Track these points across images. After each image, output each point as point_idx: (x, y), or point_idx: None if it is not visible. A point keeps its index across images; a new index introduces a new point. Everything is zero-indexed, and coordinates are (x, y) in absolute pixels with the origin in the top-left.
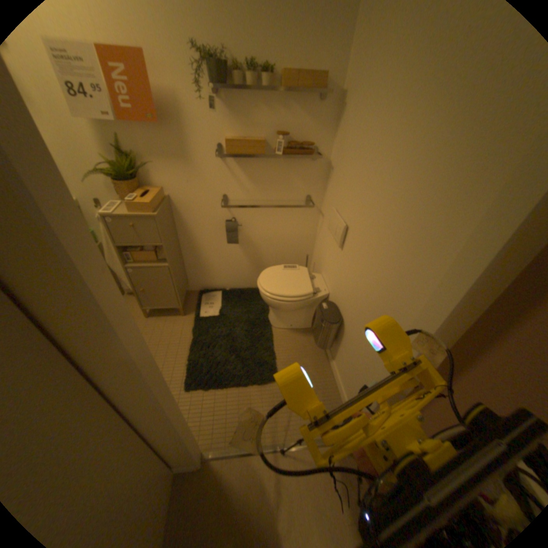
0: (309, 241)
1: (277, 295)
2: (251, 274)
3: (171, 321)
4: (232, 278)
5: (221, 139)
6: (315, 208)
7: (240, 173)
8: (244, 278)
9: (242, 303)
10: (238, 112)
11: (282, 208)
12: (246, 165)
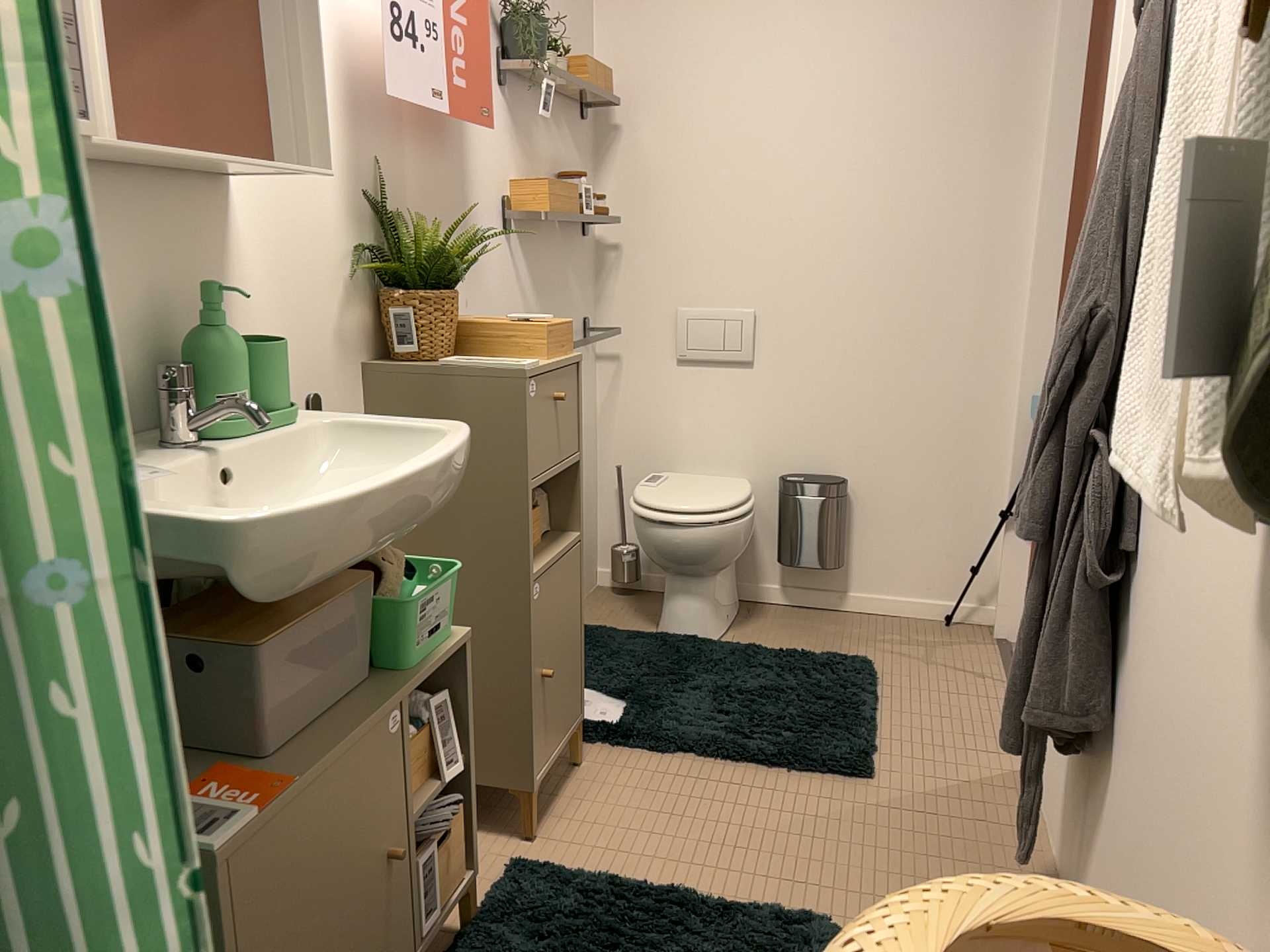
0: (593, 437)
1: (738, 505)
2: None
3: (589, 788)
4: None
5: (508, 189)
6: (593, 349)
7: (526, 271)
8: None
9: (607, 656)
10: (522, 131)
11: None
12: (531, 251)
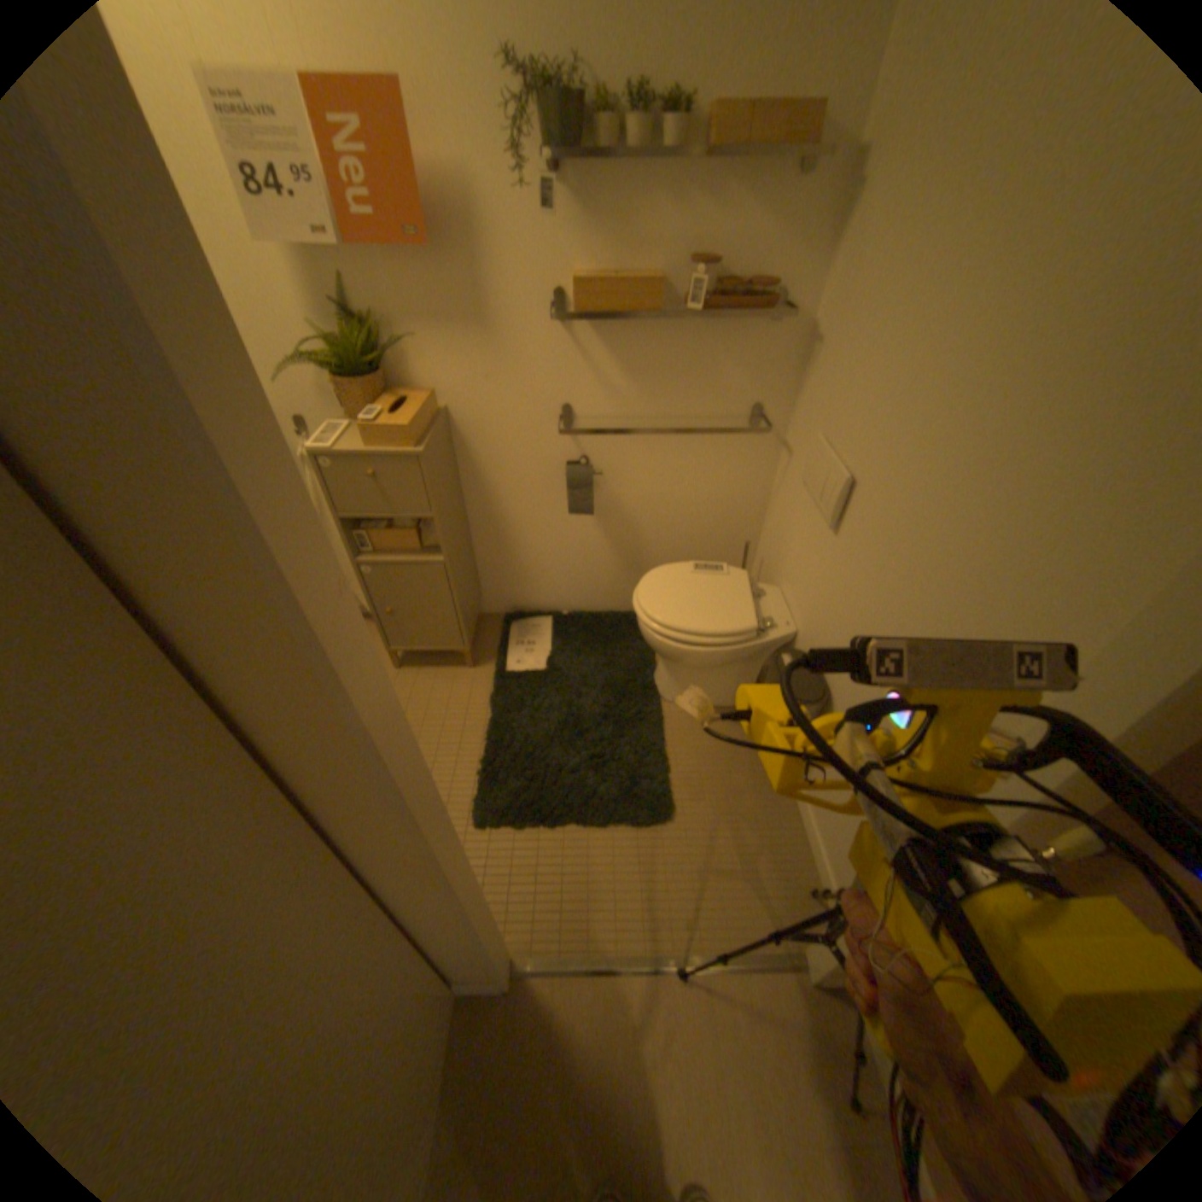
0: (755, 509)
1: (678, 633)
2: (617, 581)
3: (447, 677)
4: (576, 590)
5: (564, 278)
6: (772, 434)
7: (603, 354)
8: (601, 590)
9: (598, 644)
10: (604, 211)
11: (694, 435)
12: (618, 336)
